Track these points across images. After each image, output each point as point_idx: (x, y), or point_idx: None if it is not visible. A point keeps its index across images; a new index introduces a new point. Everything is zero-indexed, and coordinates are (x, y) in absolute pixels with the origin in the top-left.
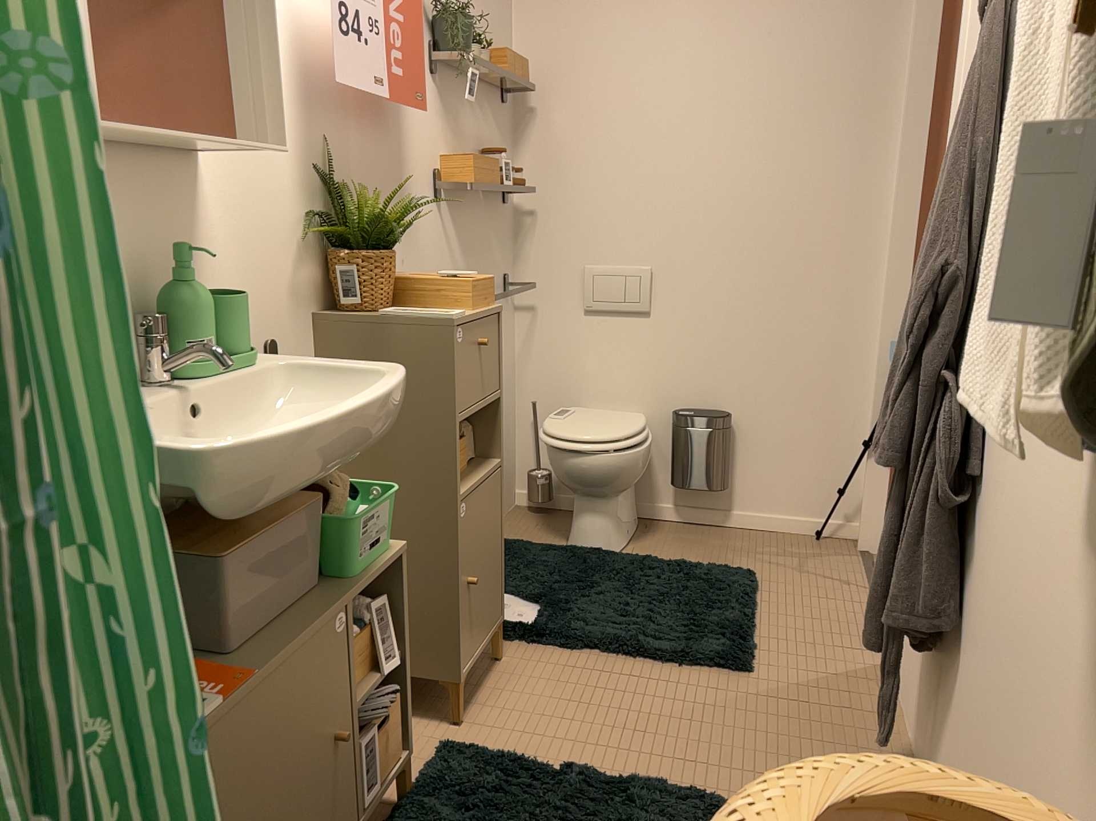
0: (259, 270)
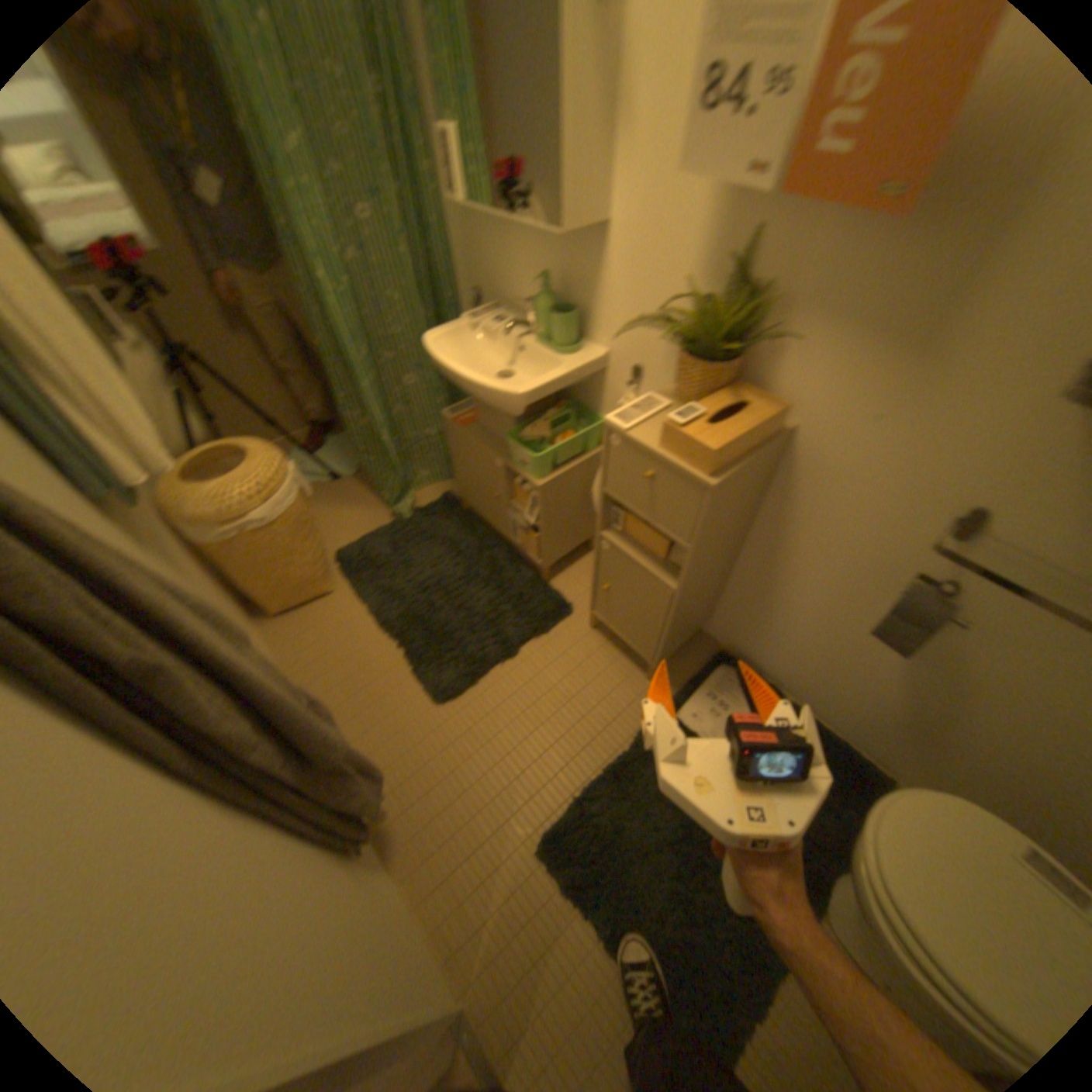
0: (639, 312)
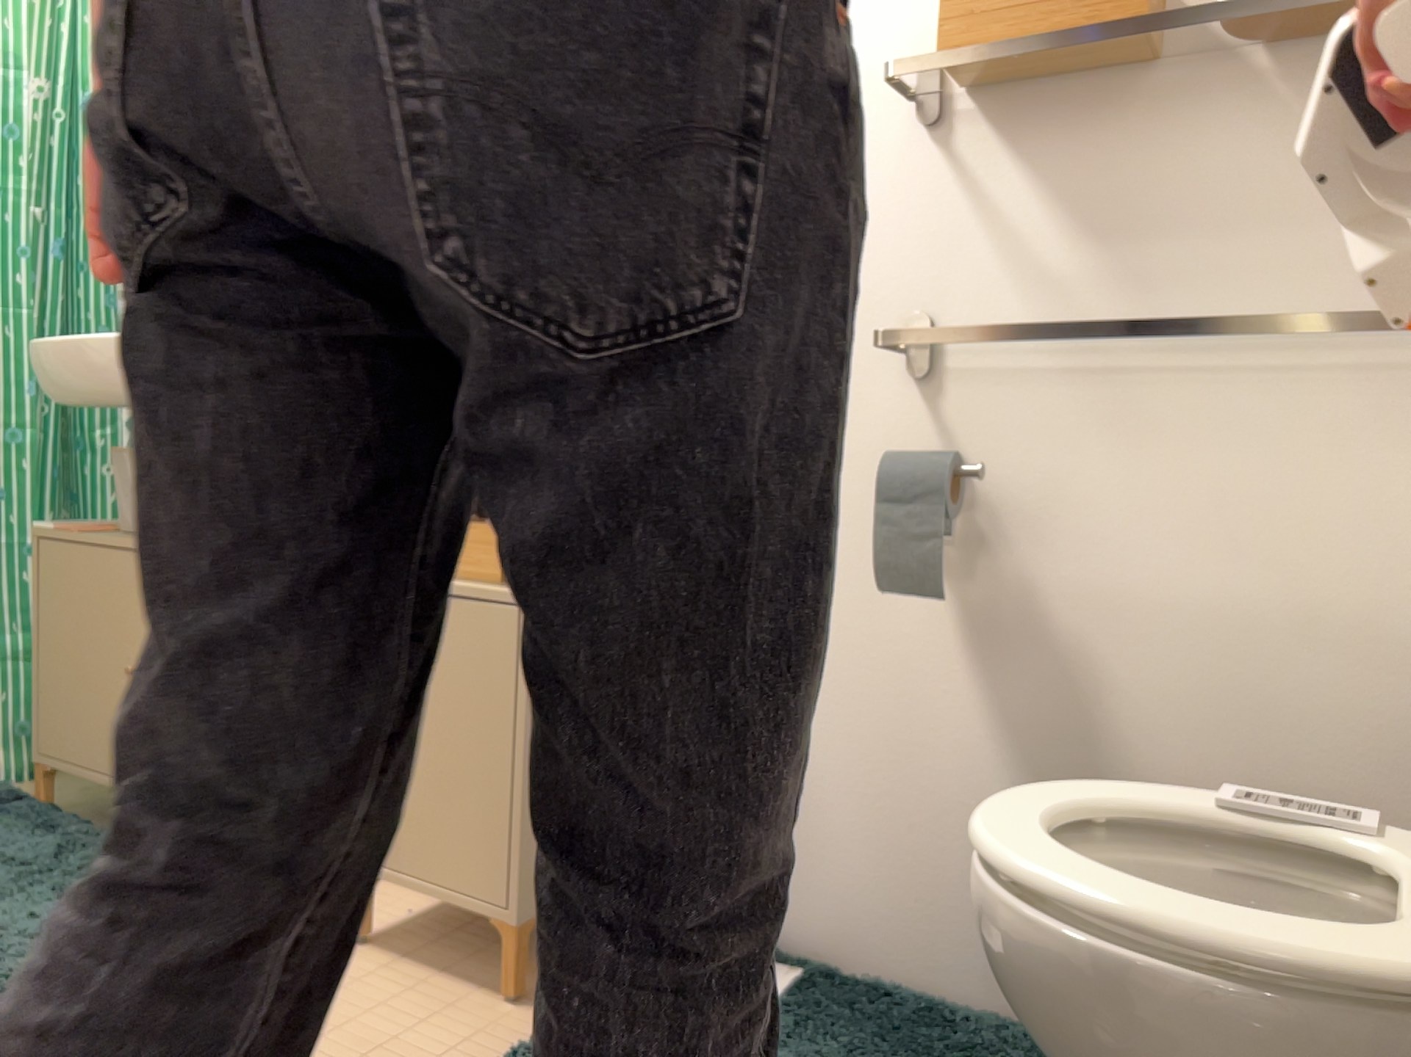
0: None
